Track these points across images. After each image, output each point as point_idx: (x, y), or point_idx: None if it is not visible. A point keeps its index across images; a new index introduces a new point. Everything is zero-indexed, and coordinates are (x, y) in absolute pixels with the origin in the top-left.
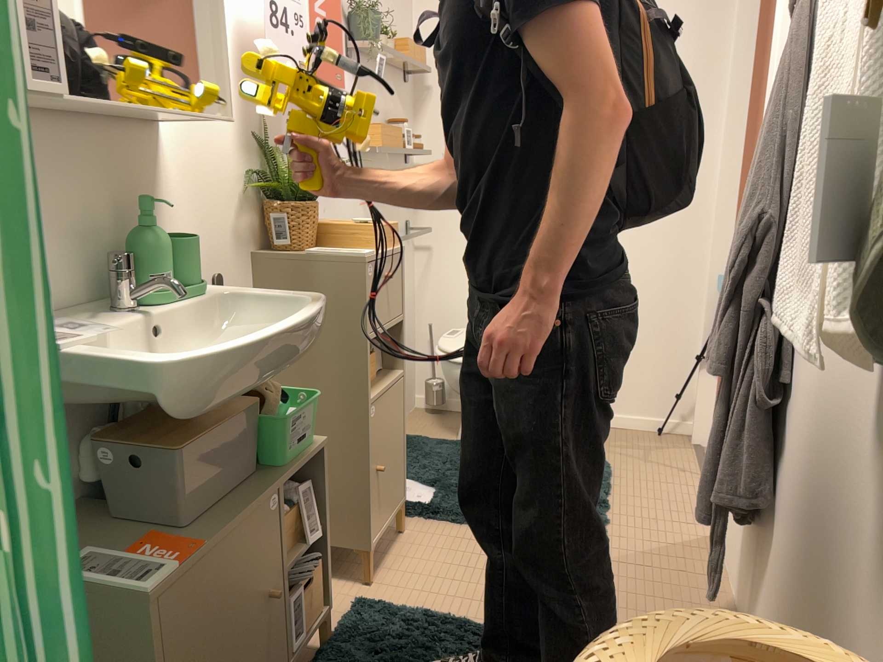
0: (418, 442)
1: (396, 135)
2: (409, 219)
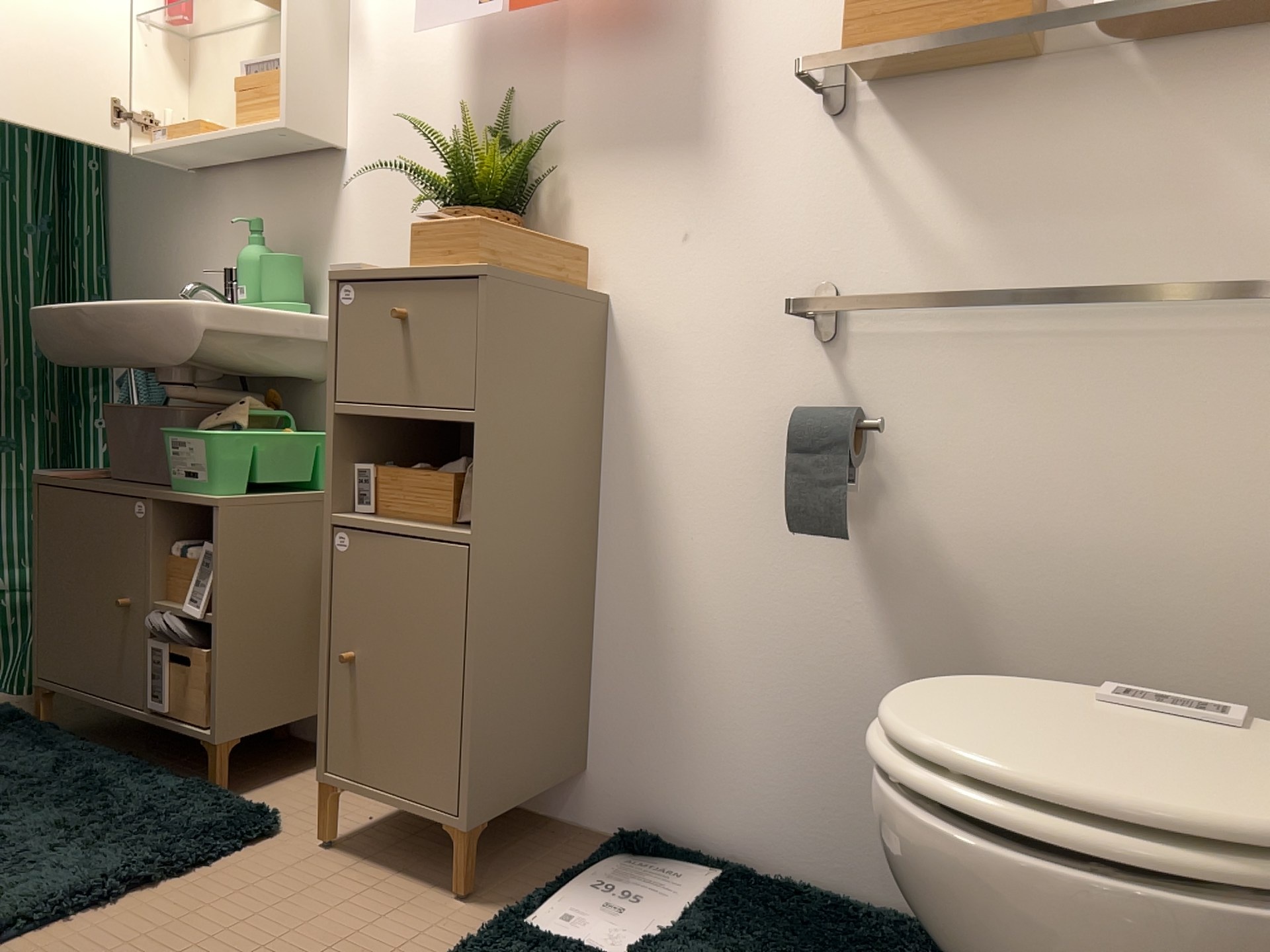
0: None
1: None
2: None
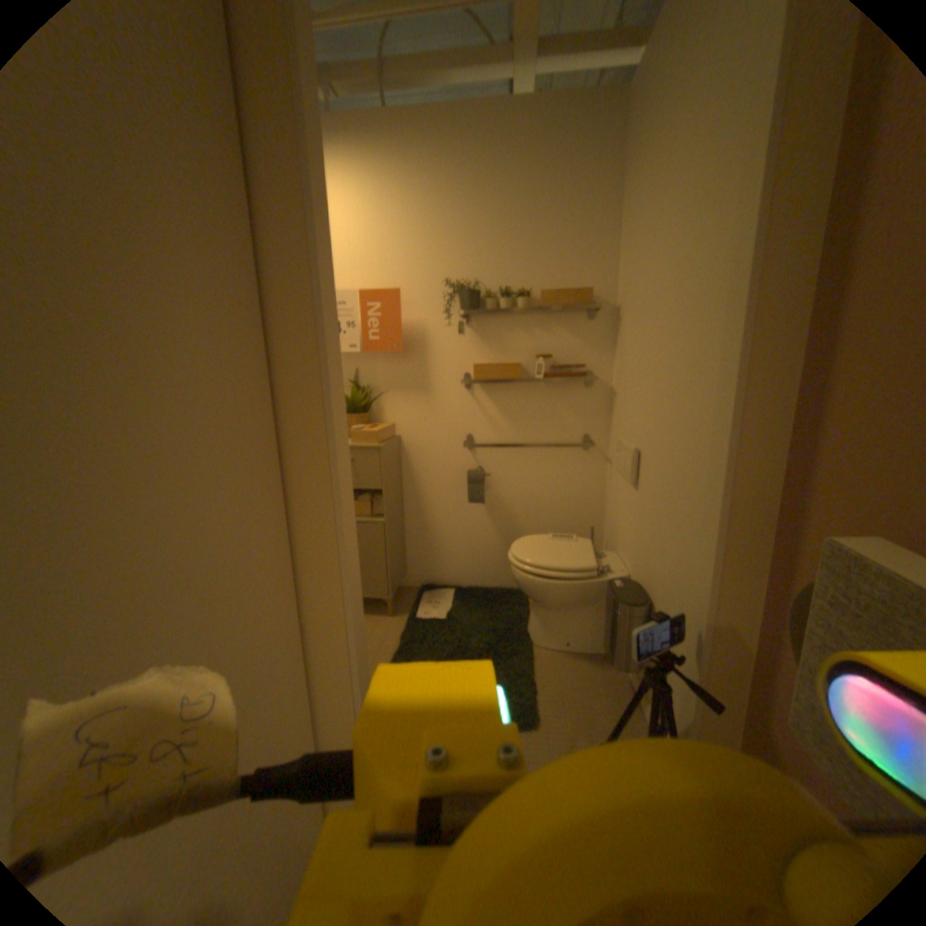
0: (513, 599)
1: (506, 366)
2: (595, 431)
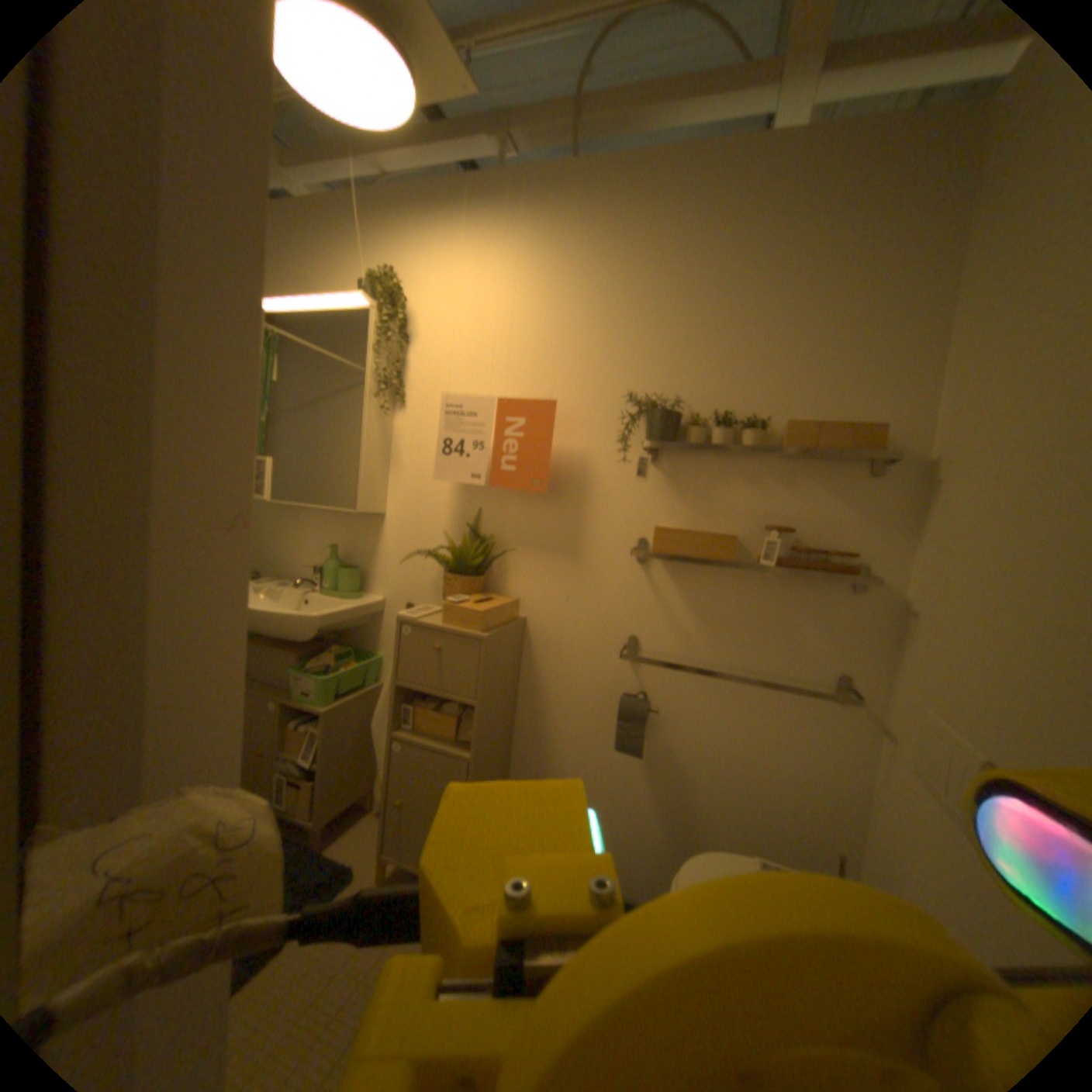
0: None
1: (708, 539)
2: (862, 676)
